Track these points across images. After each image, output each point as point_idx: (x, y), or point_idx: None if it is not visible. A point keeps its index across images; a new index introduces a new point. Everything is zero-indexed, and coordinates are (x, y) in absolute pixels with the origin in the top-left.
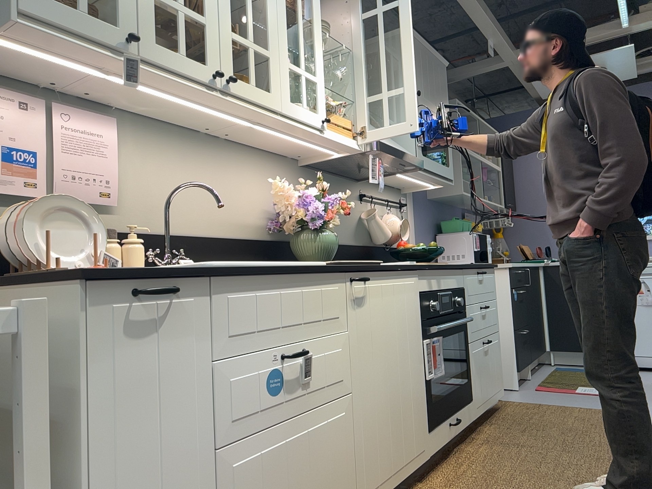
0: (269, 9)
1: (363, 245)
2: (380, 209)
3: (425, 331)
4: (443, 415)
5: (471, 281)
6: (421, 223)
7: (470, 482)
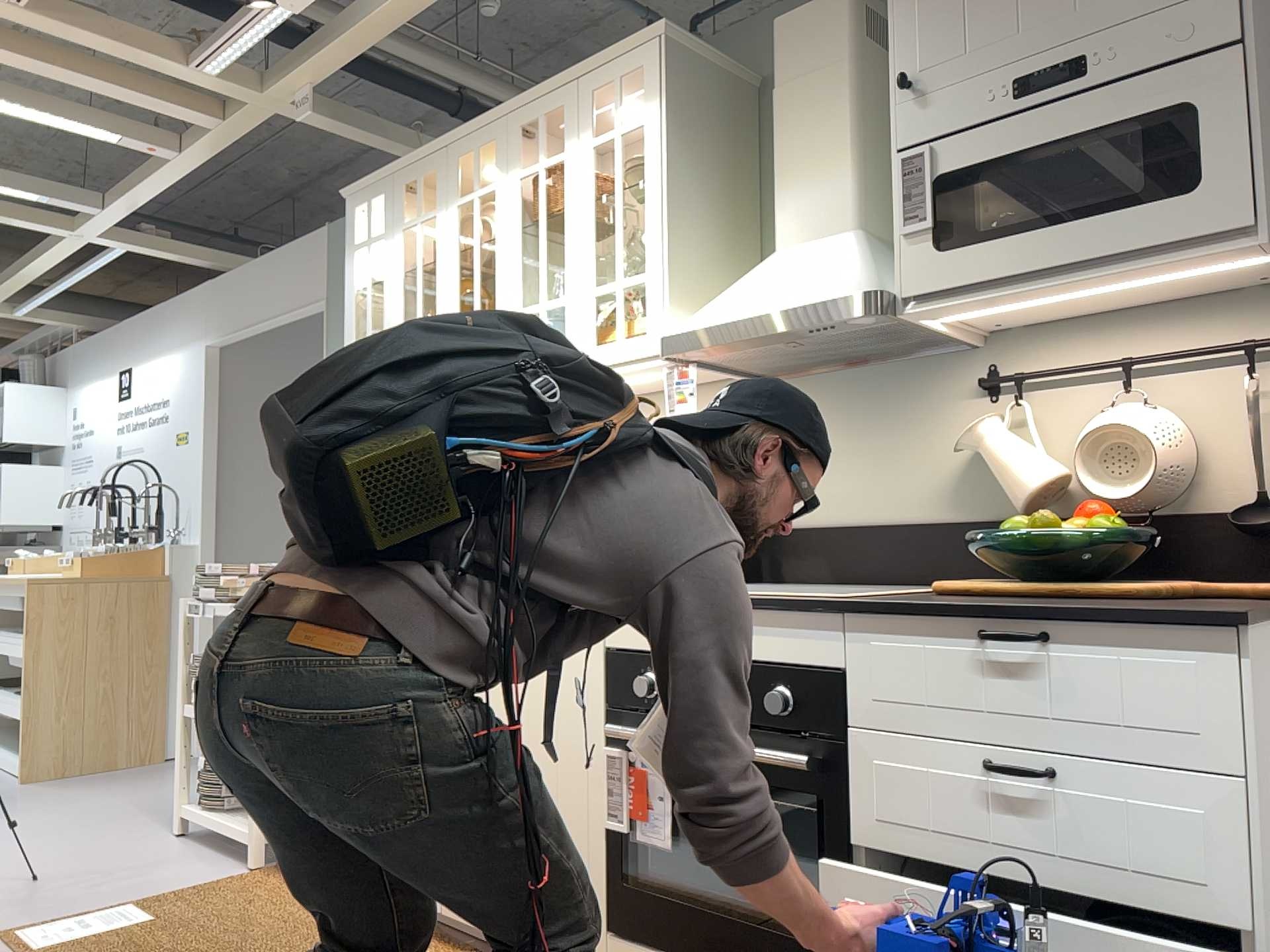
0: (496, 260)
1: (986, 517)
2: (1096, 395)
3: (615, 731)
4: (669, 942)
5: (901, 656)
6: None
7: None
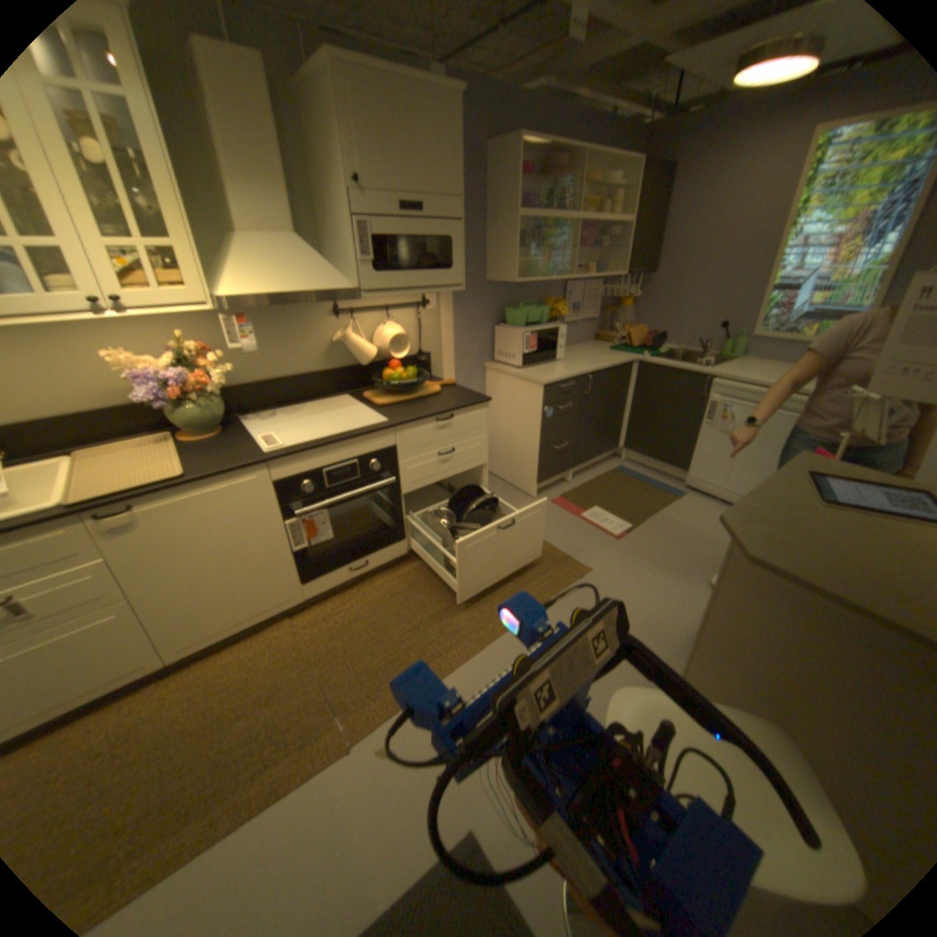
0: None
1: (341, 368)
2: (375, 319)
3: (290, 513)
4: (335, 567)
5: (415, 436)
6: (466, 317)
7: (326, 629)
